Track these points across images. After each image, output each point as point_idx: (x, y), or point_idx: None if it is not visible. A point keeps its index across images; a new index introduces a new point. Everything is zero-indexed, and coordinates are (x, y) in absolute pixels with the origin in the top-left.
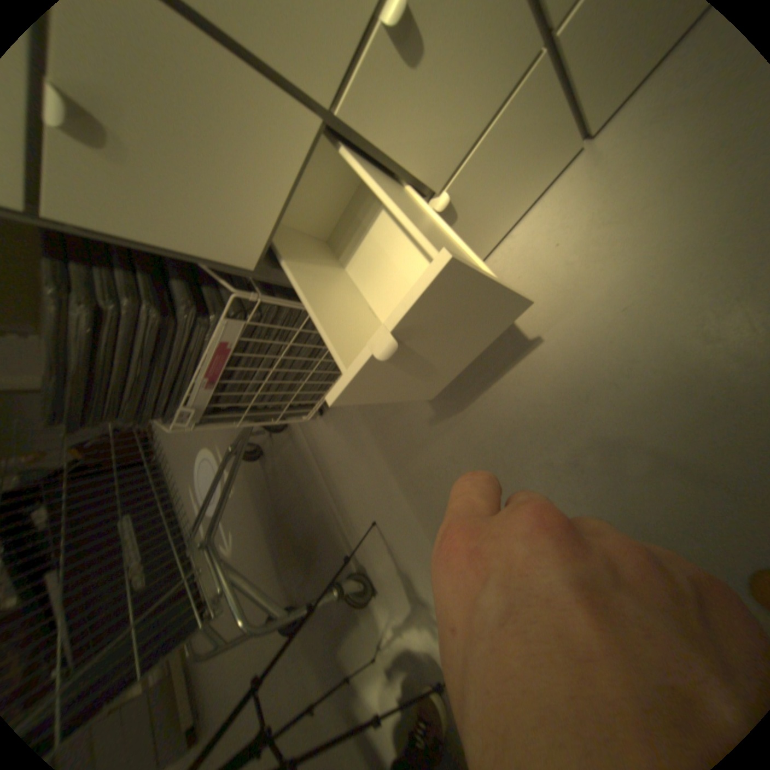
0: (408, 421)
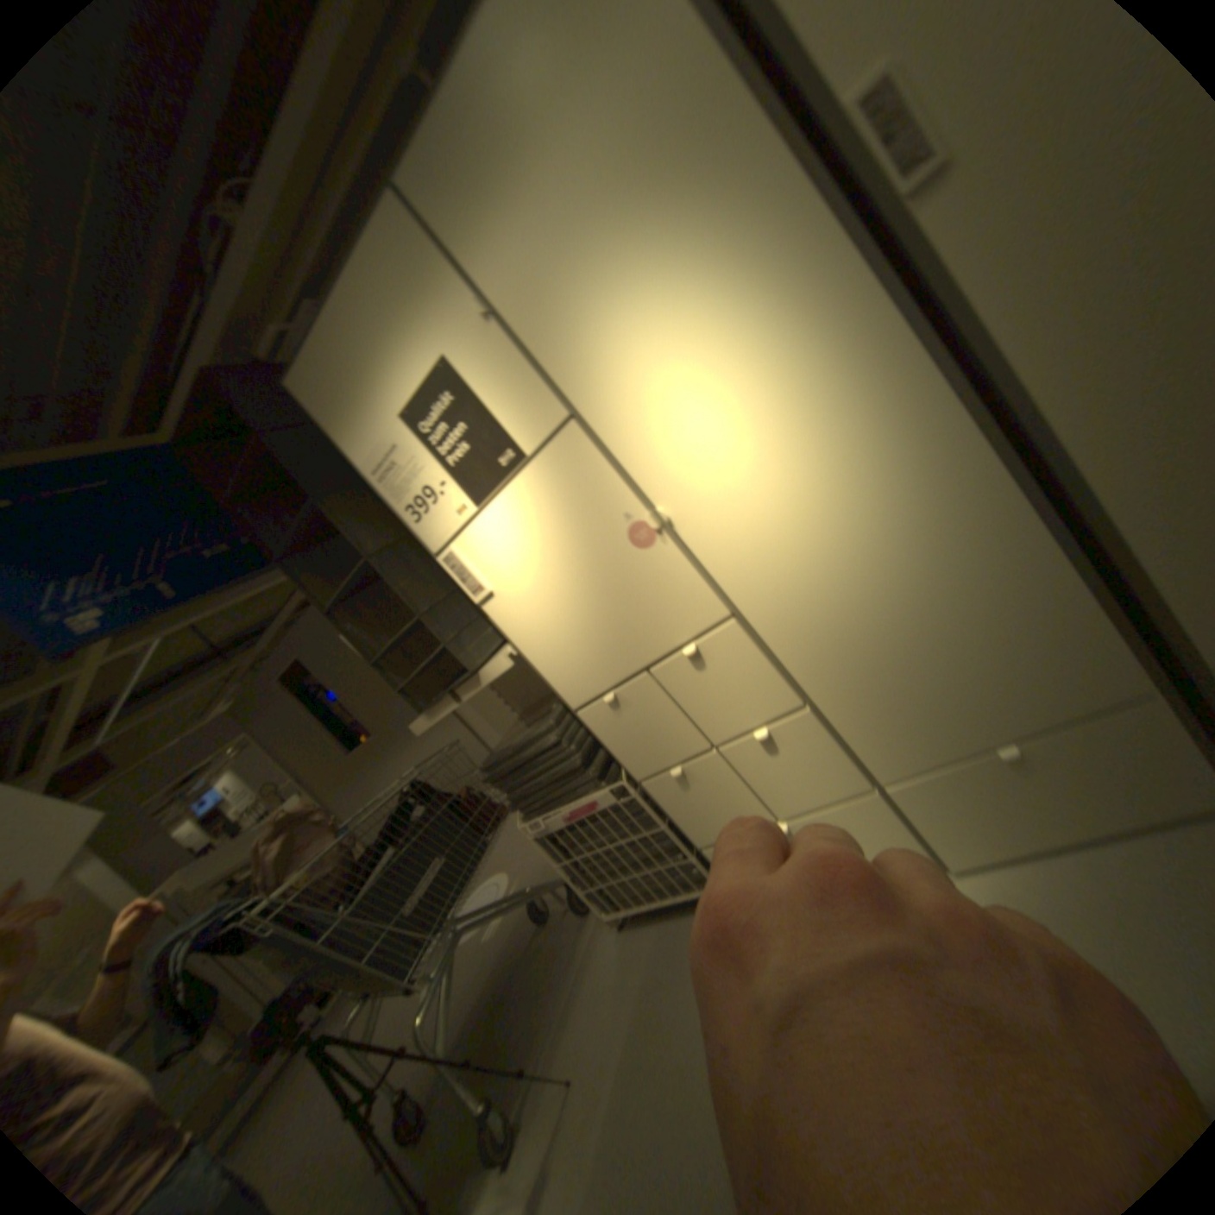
0: (675, 999)
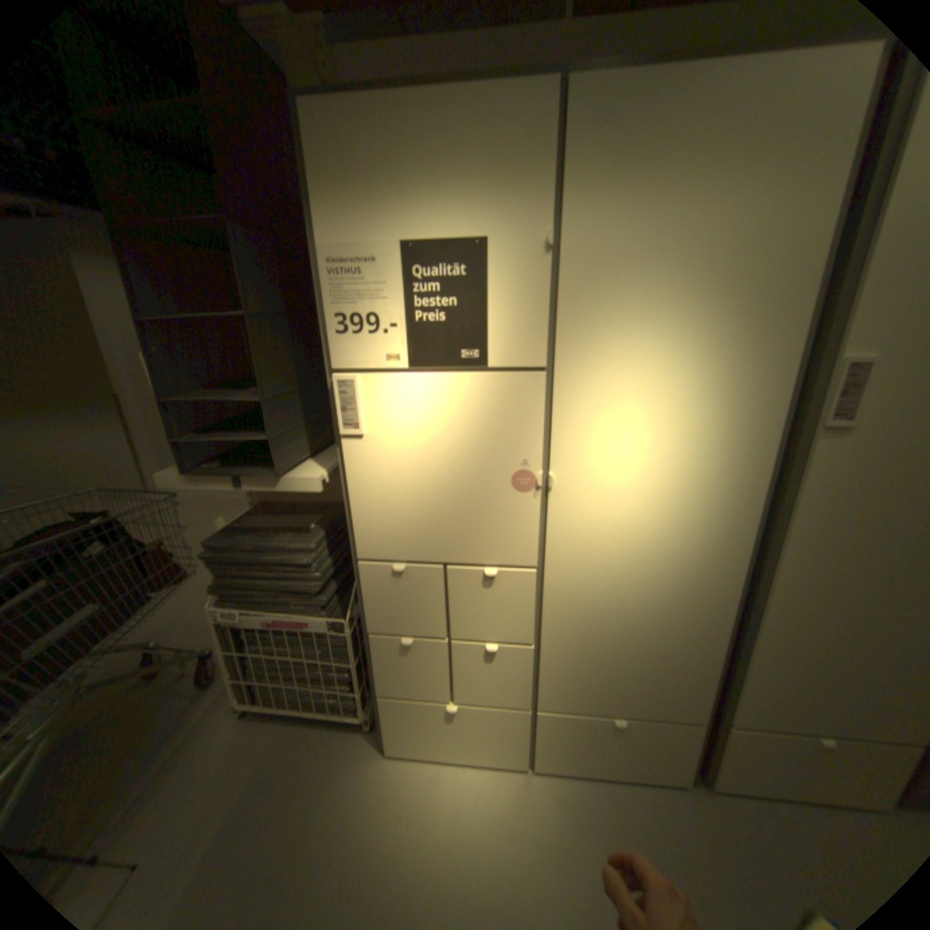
0: (281, 803)
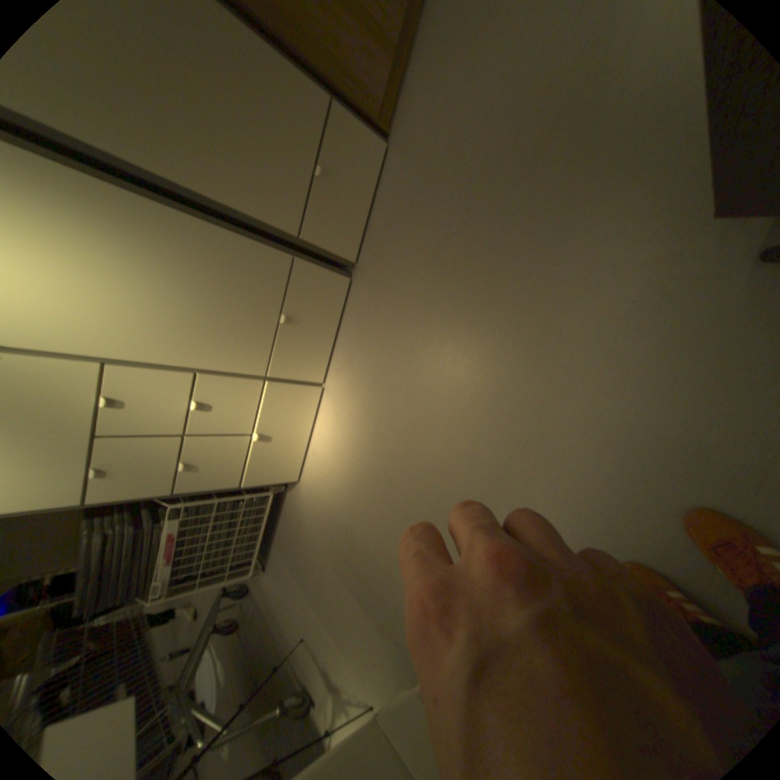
0: (304, 549)
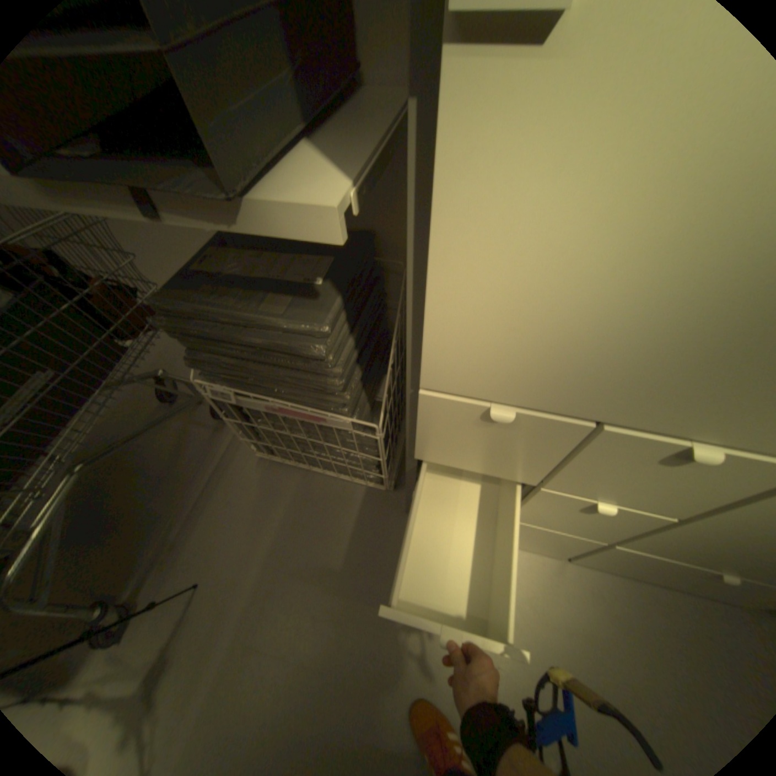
0: (314, 549)
